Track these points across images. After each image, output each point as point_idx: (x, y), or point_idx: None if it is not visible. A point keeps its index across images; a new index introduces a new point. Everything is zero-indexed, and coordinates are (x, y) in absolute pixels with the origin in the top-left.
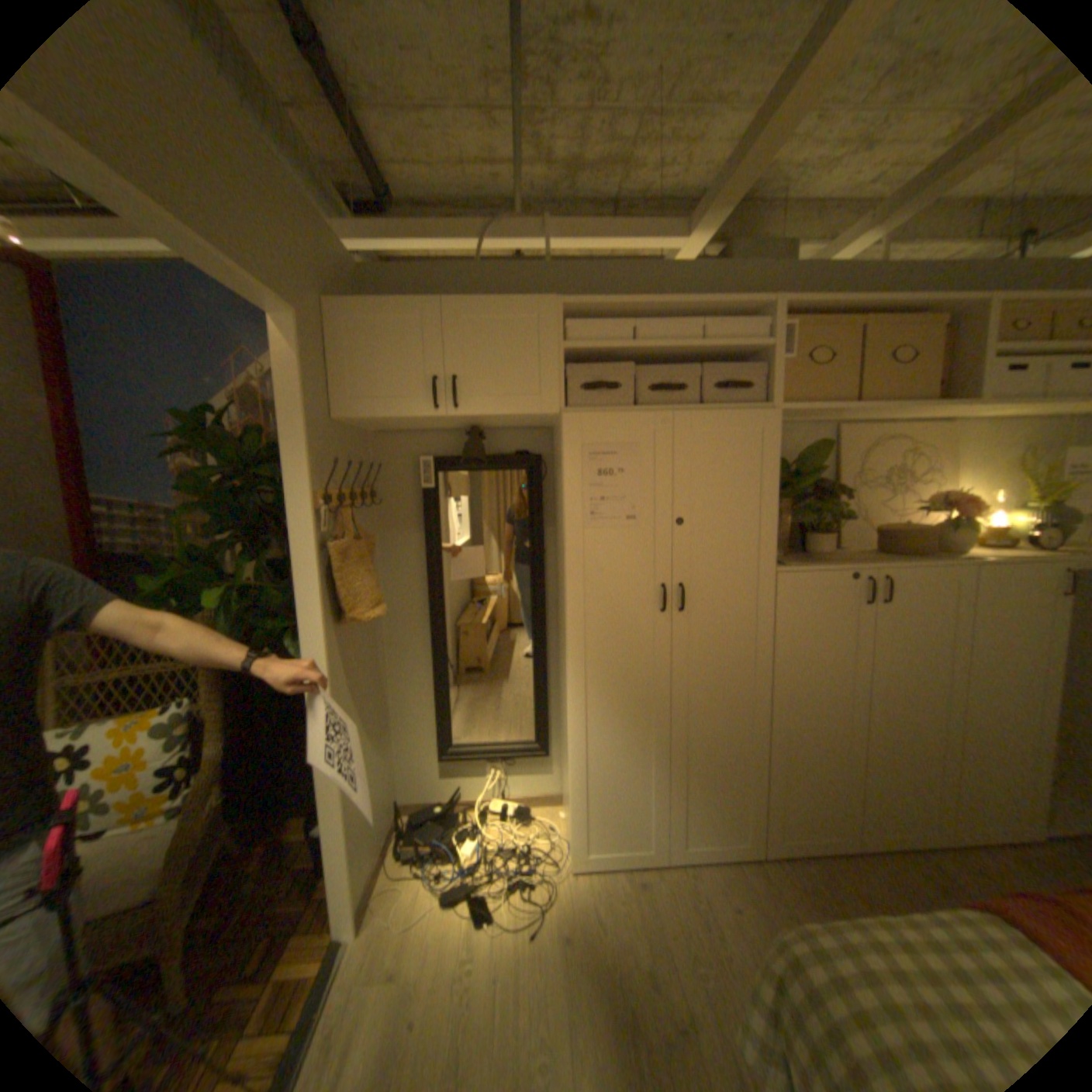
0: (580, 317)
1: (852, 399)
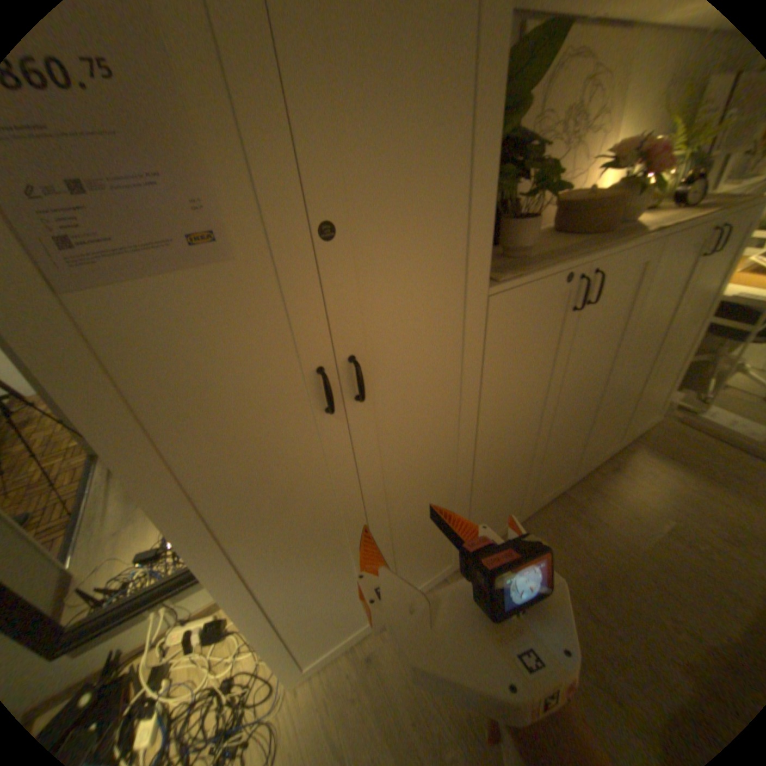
0: None
1: None
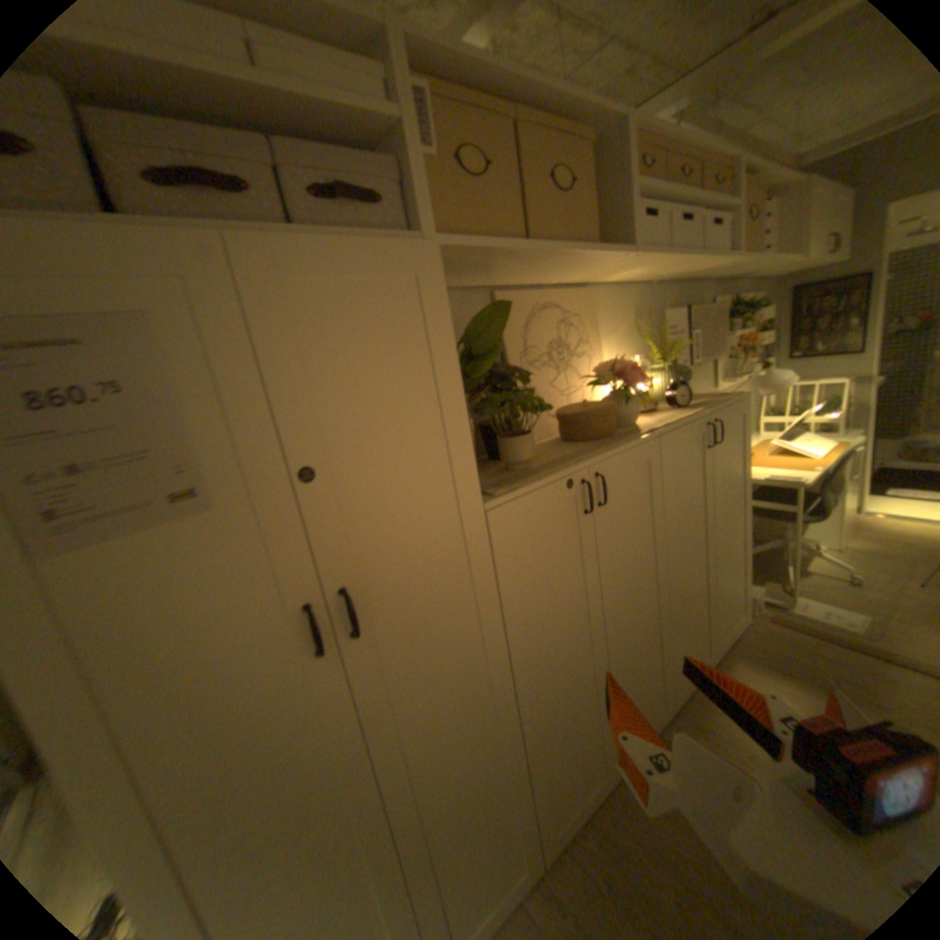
0: None
1: (518, 238)
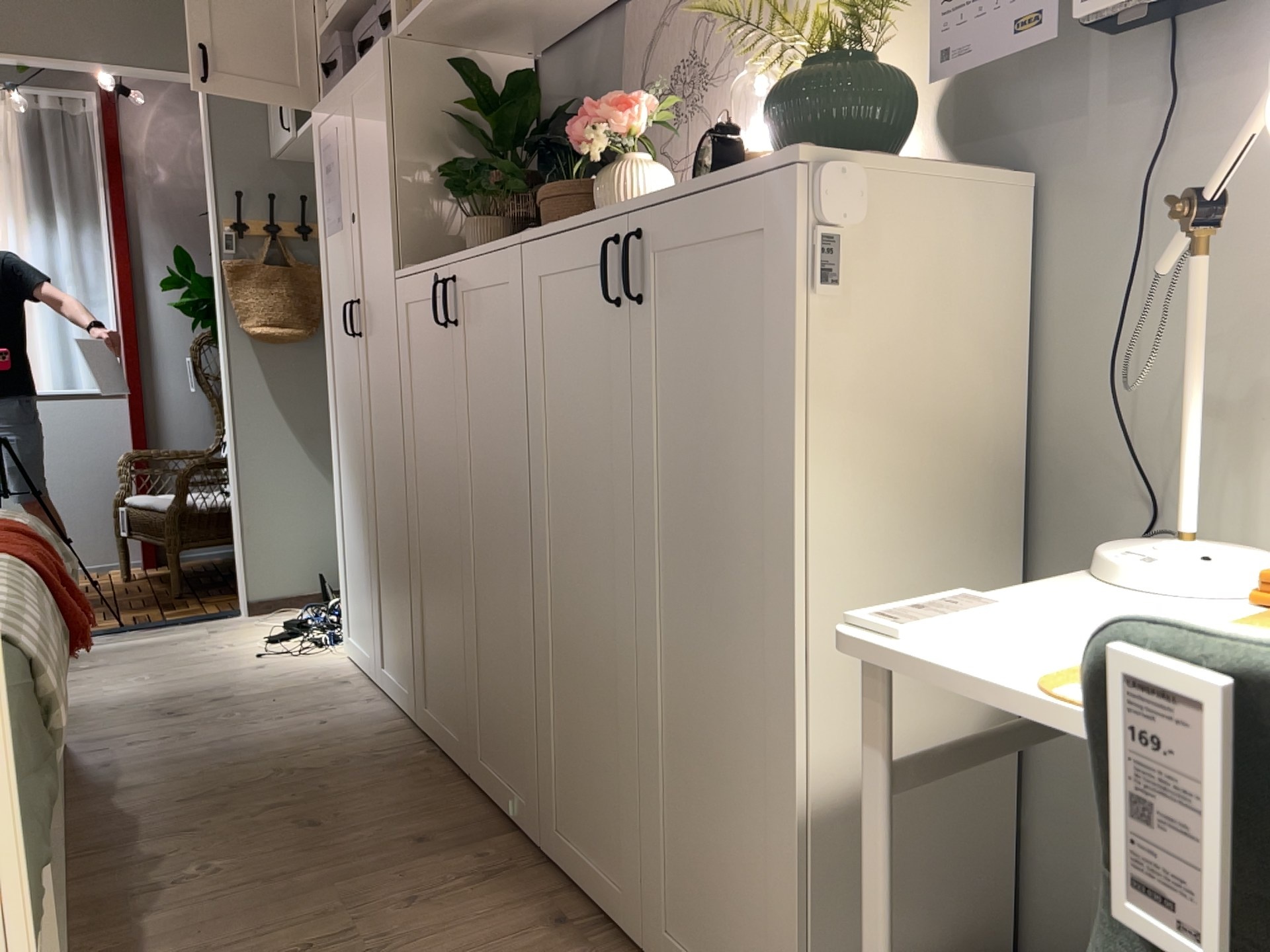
0: None
1: None
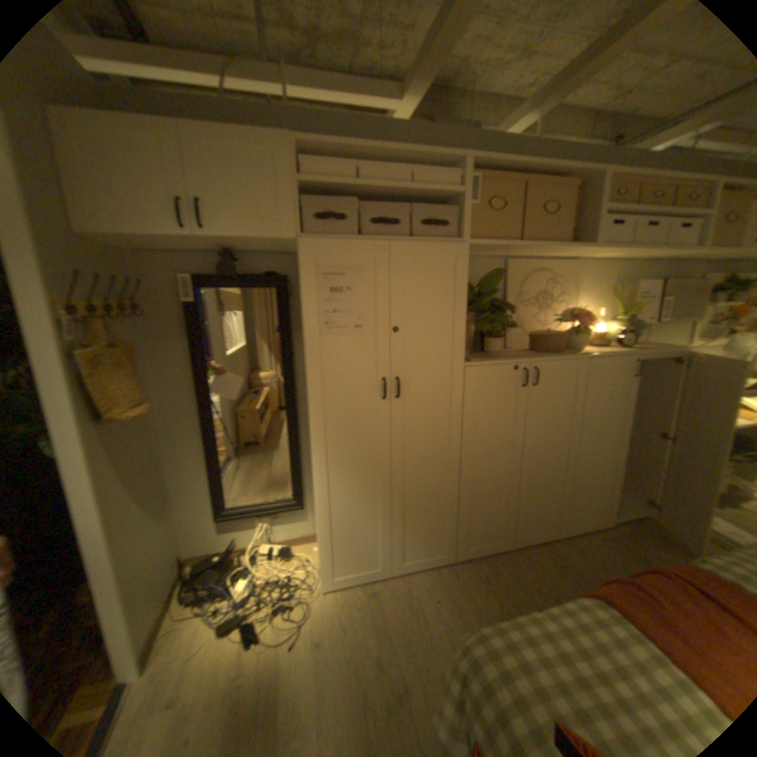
0: (312, 154)
1: (517, 239)
